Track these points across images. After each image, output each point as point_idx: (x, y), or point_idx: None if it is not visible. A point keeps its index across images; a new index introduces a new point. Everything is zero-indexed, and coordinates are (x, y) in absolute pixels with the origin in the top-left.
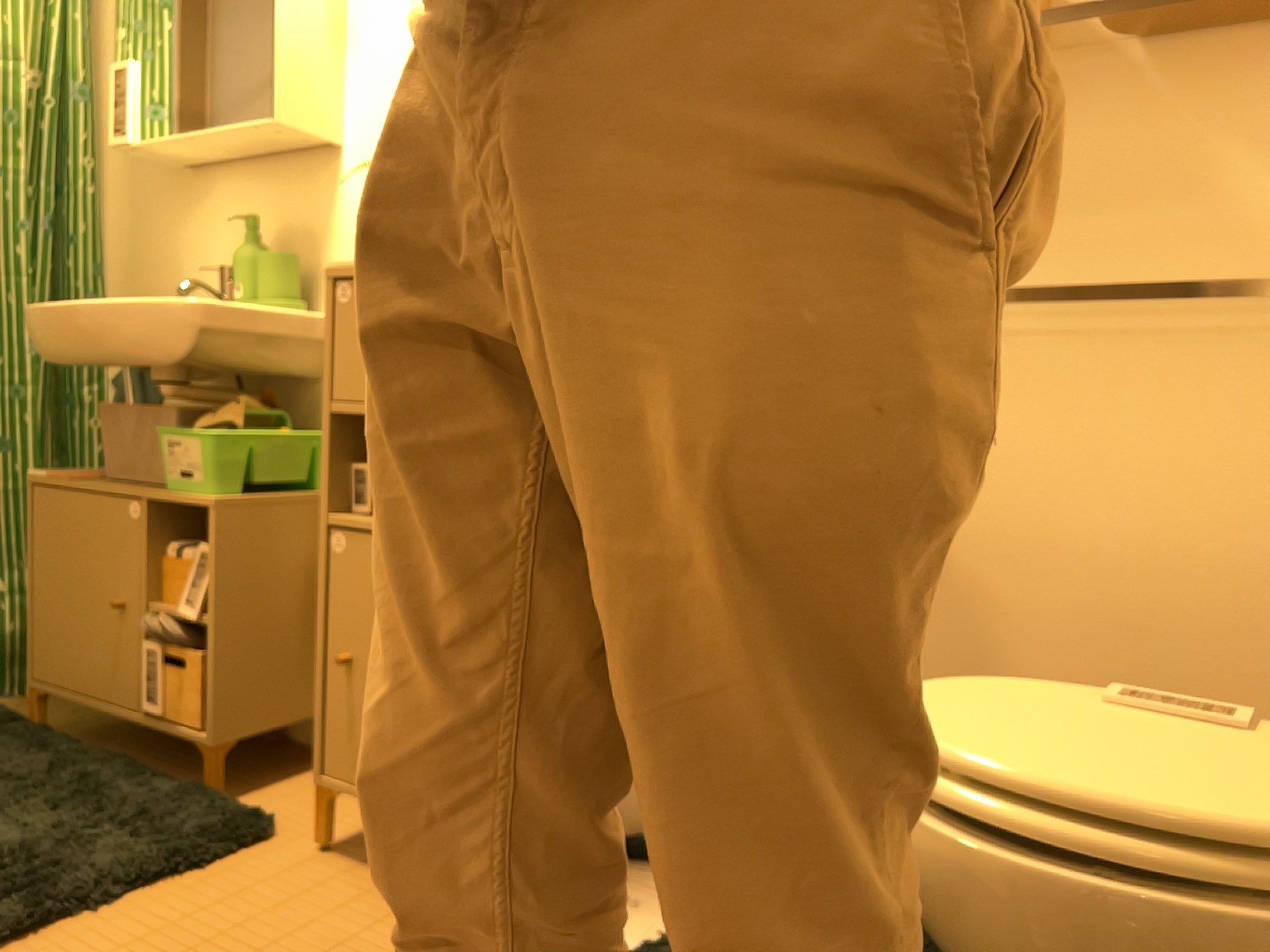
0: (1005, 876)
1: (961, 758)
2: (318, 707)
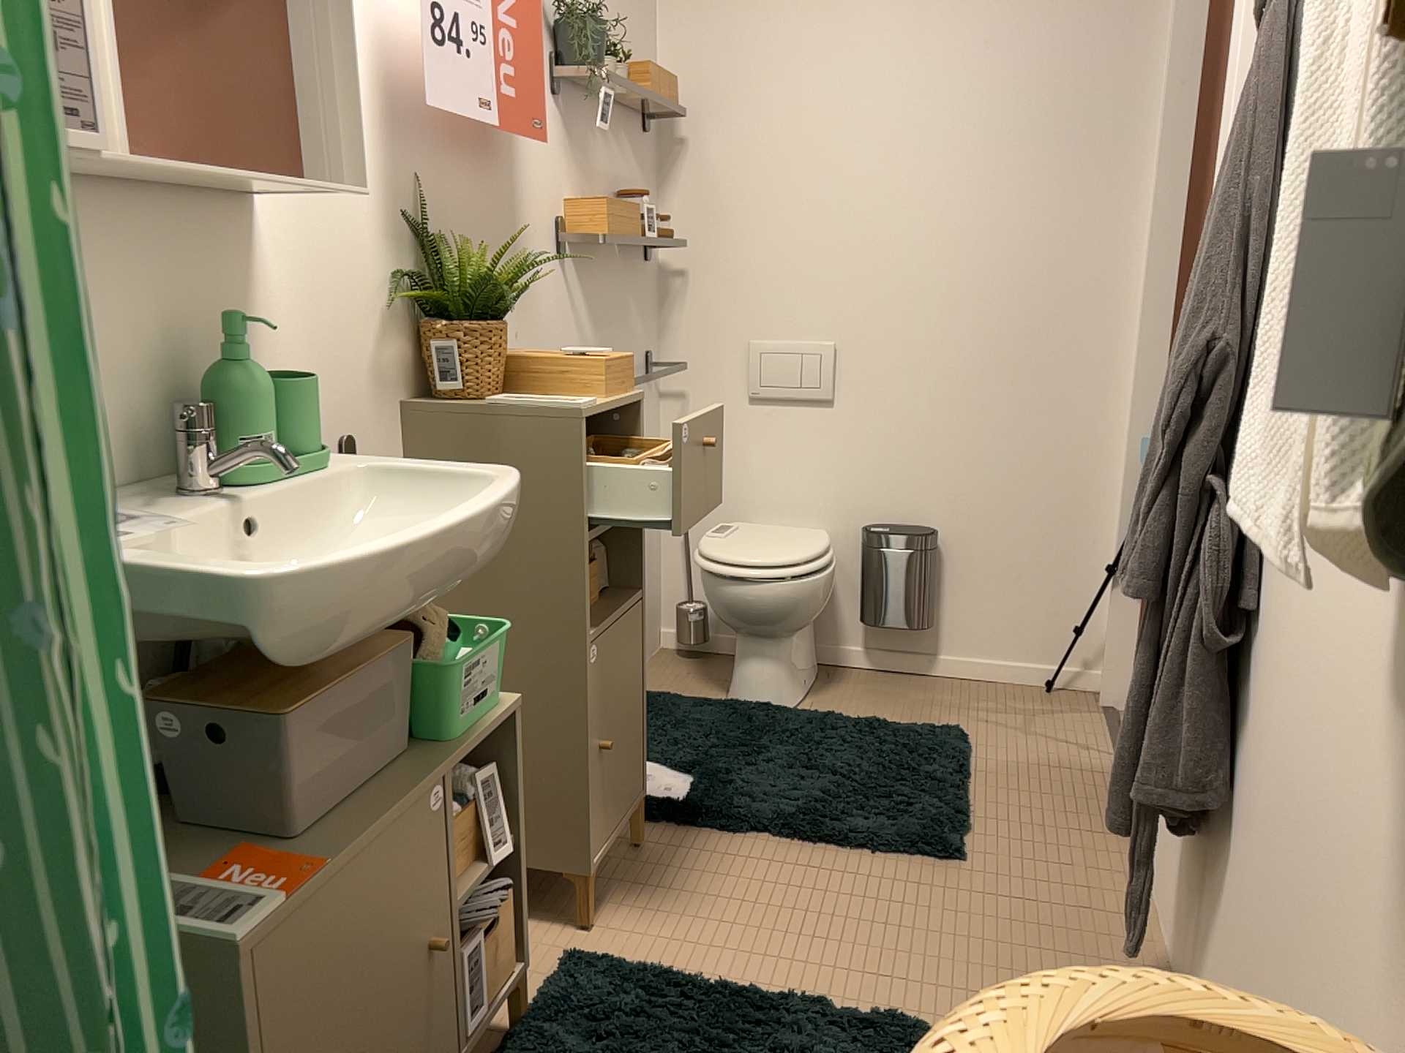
0: (827, 579)
1: (802, 557)
2: (597, 798)
